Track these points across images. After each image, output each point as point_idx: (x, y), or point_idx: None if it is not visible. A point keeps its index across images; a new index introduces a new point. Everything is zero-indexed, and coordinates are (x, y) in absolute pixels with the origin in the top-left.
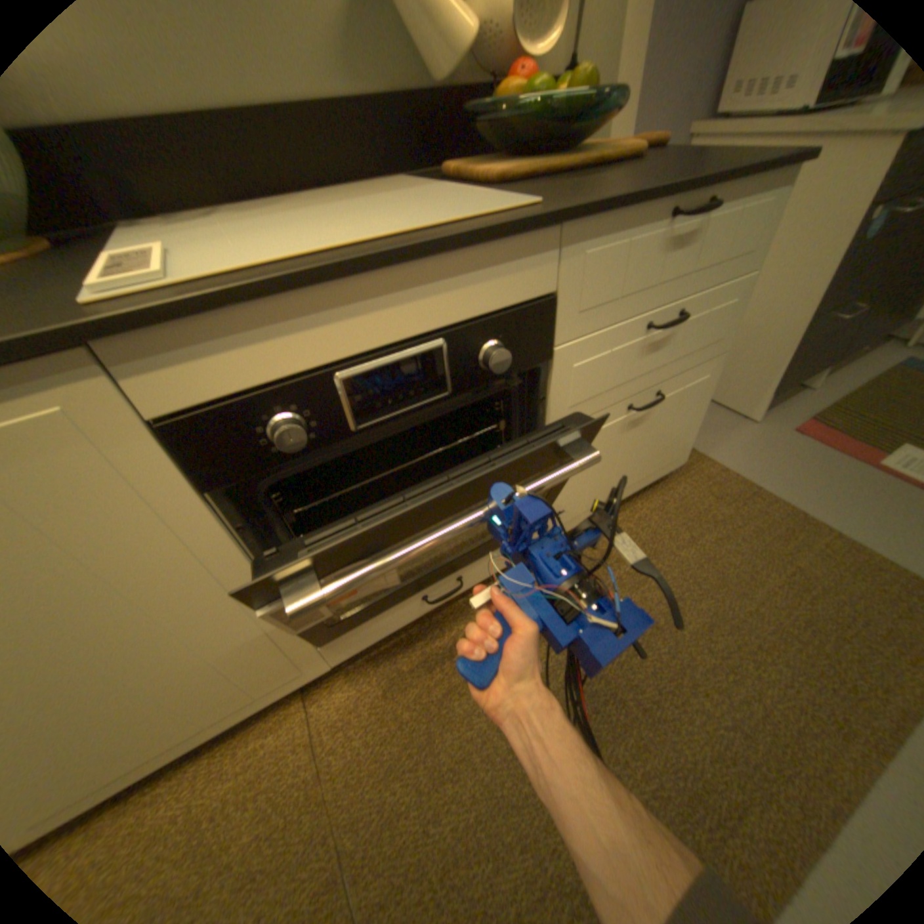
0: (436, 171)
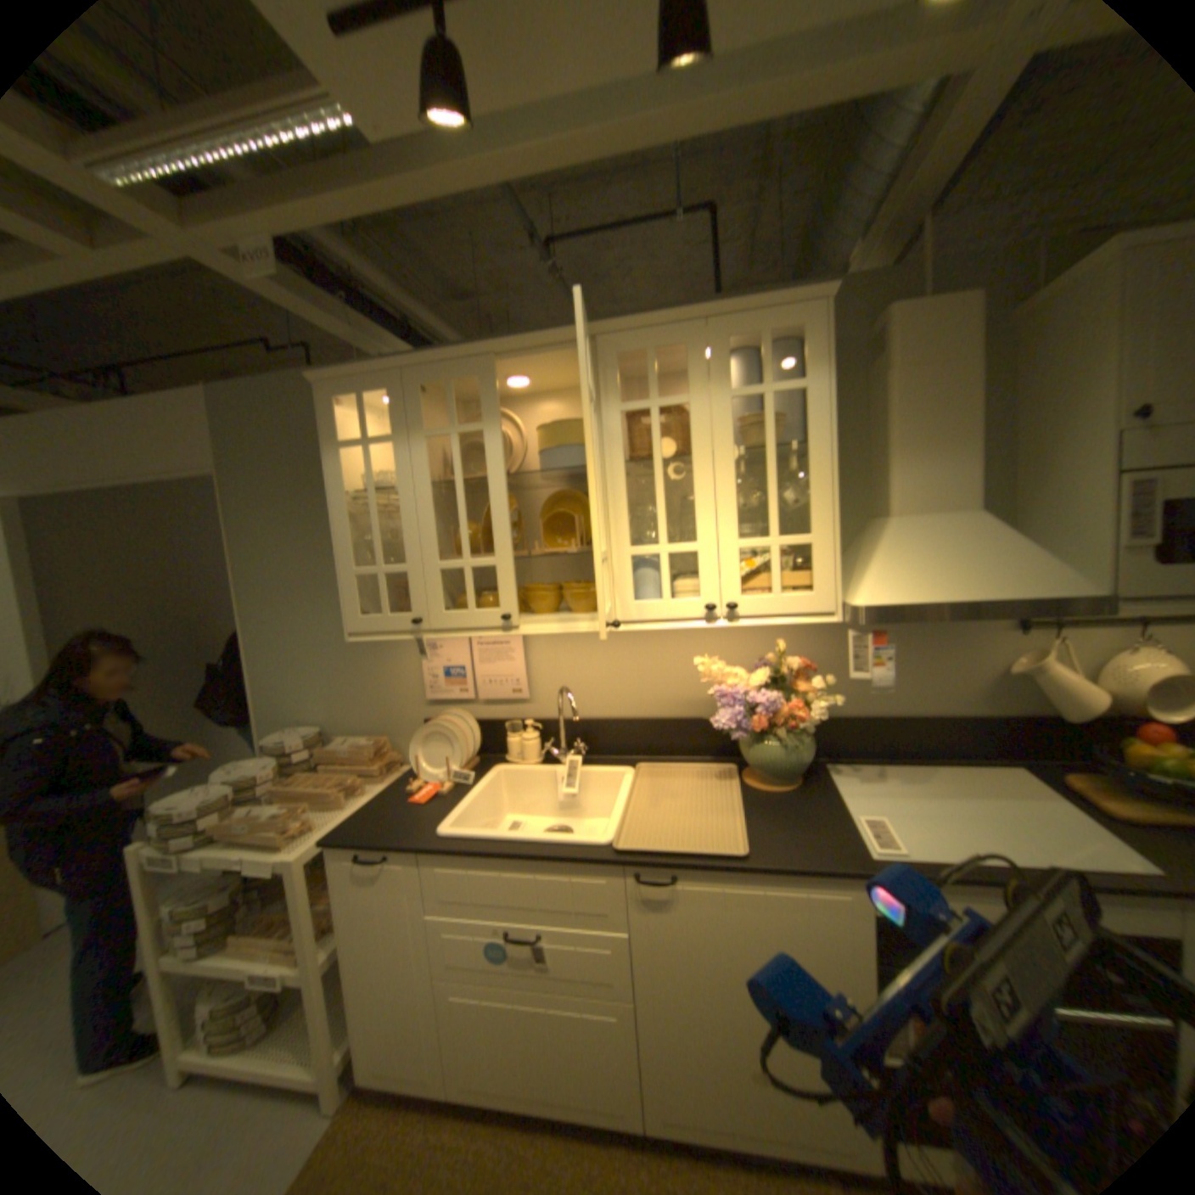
0: (1061, 783)
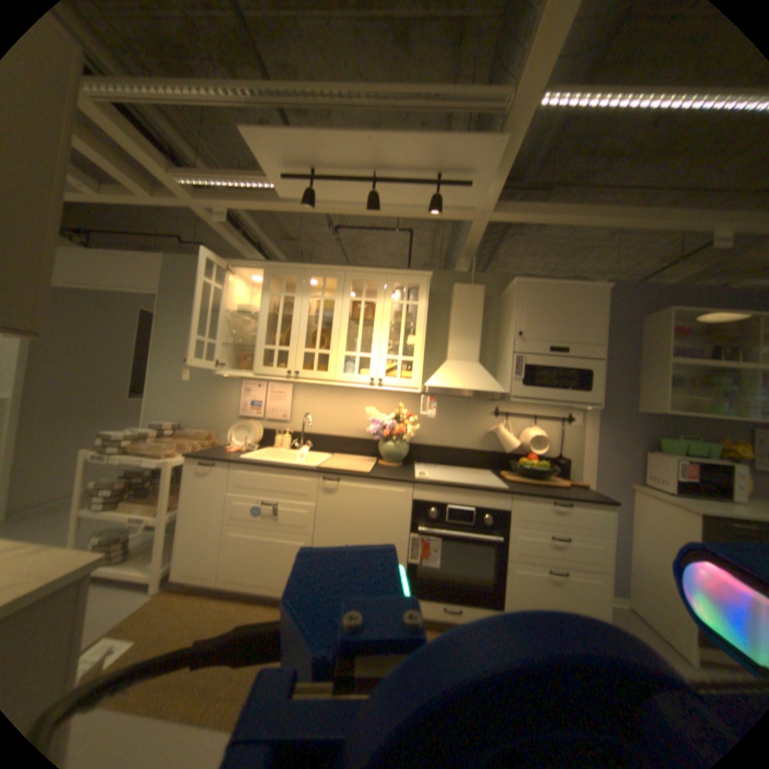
0: (497, 474)
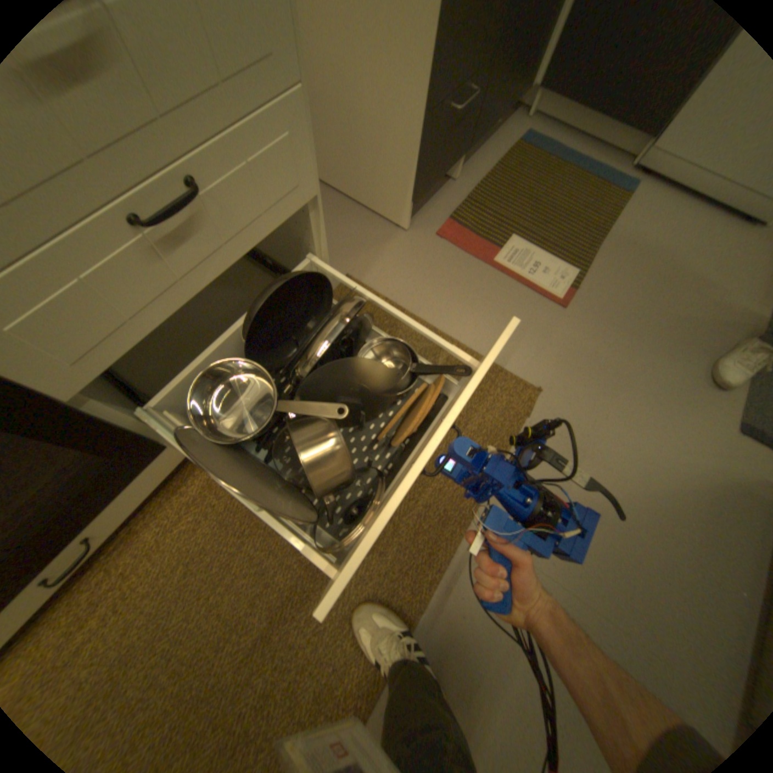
0: None
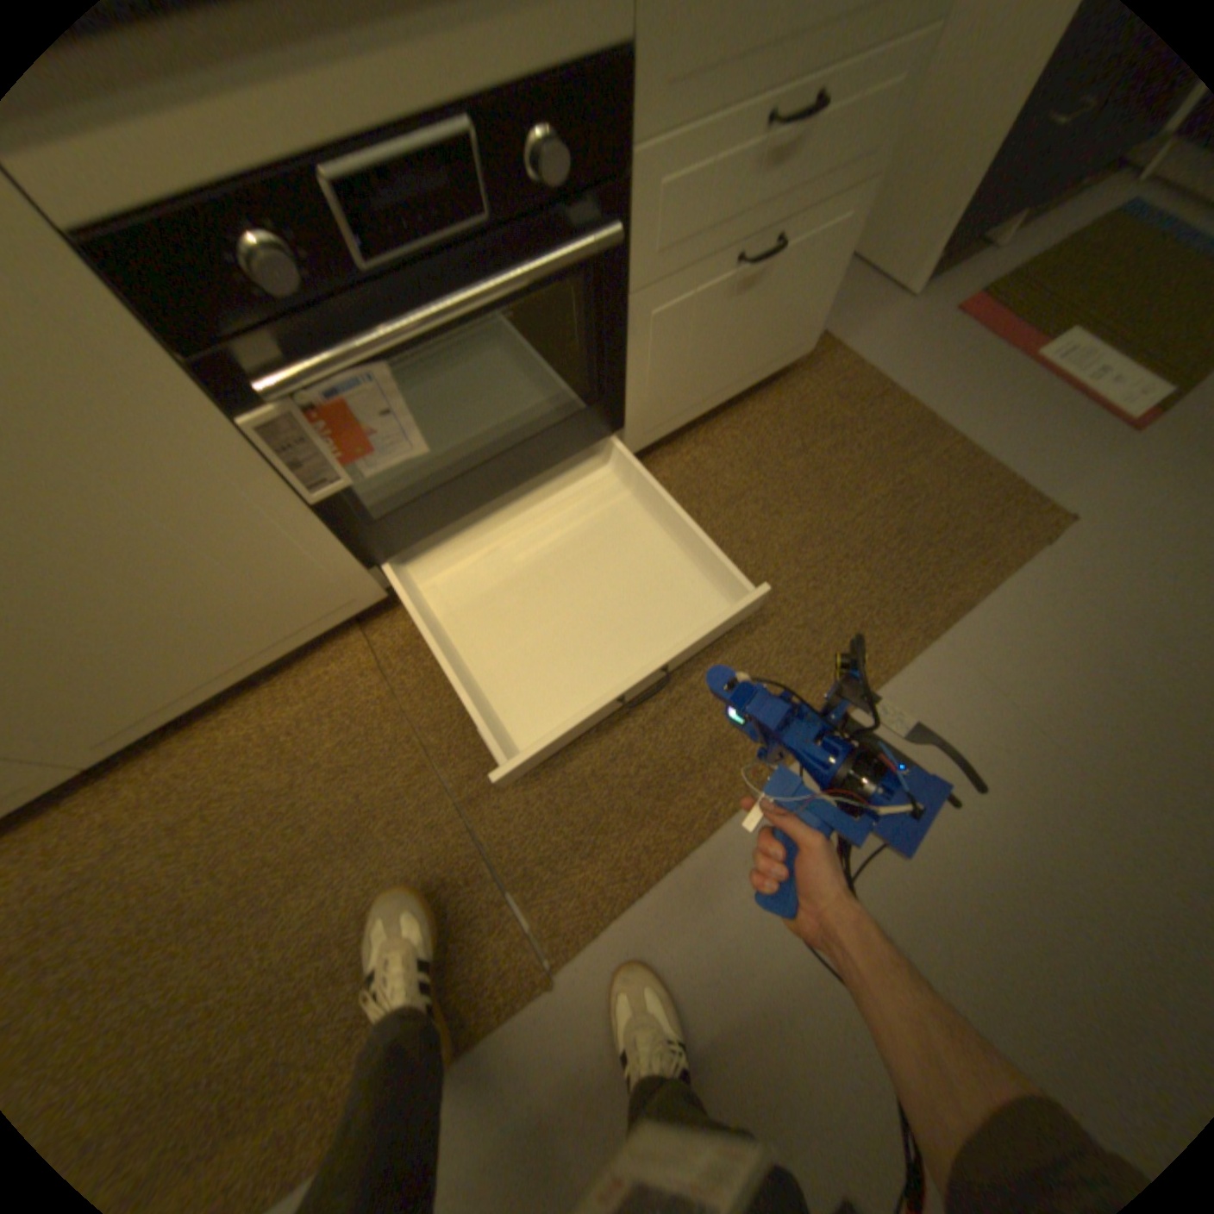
0: None
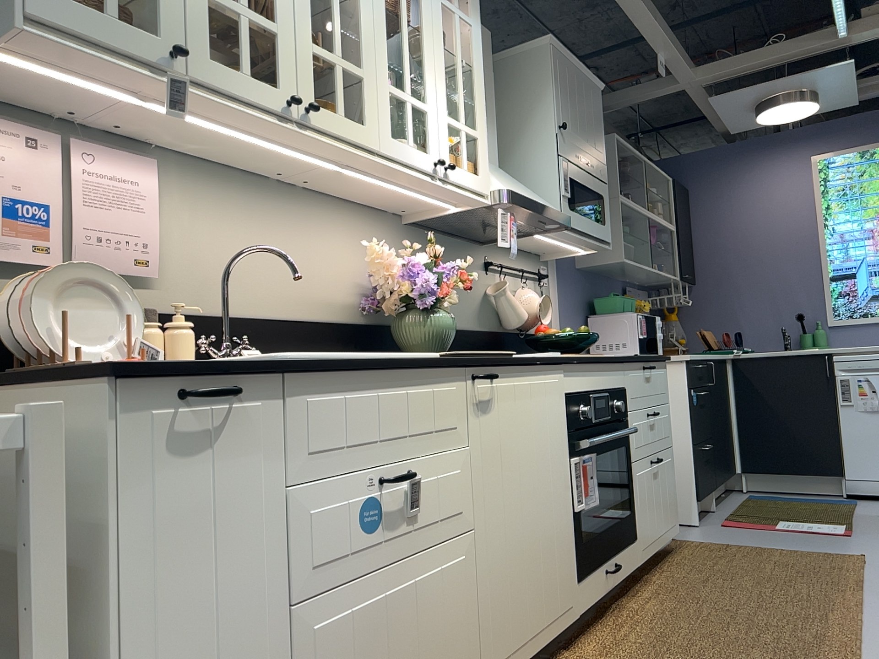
0: None
